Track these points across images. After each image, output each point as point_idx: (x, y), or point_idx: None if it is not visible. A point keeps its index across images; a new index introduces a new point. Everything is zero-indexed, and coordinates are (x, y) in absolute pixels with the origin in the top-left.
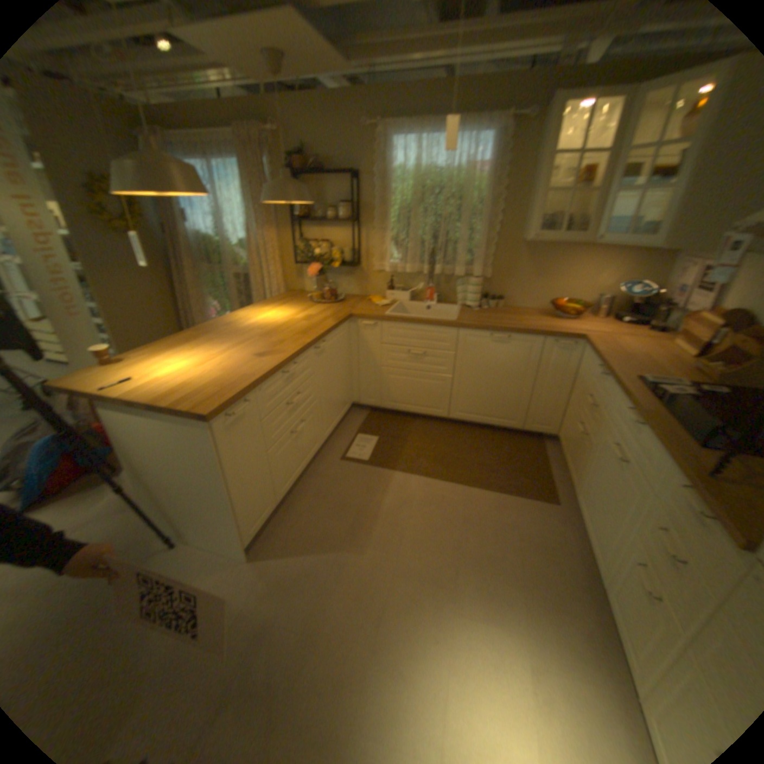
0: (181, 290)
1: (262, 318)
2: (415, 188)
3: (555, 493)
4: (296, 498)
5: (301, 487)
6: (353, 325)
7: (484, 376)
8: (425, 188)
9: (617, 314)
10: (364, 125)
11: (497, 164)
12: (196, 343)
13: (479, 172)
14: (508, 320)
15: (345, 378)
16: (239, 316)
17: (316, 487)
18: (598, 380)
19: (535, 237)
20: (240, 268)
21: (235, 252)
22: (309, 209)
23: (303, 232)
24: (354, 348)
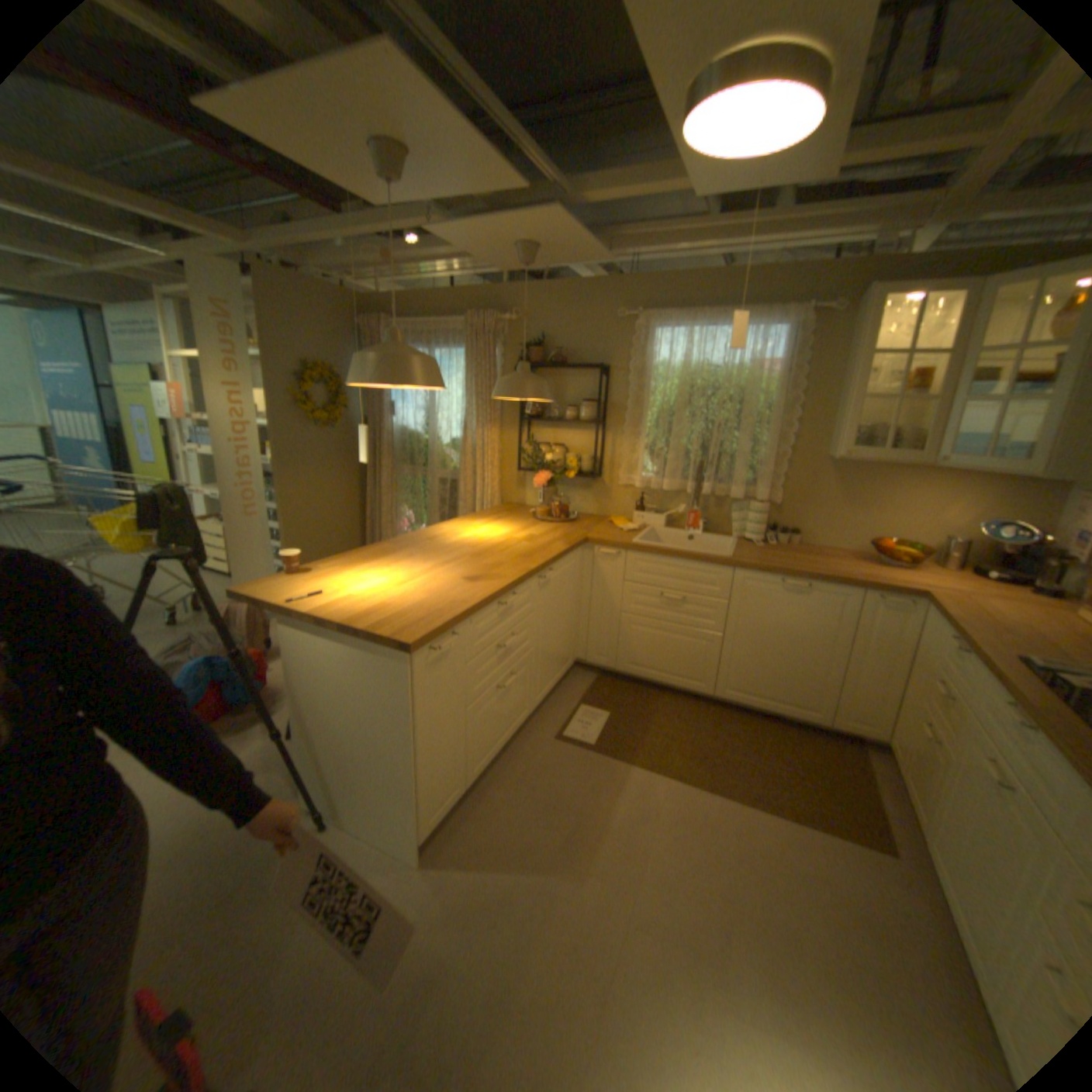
0: (371, 495)
1: (472, 535)
2: (680, 388)
3: (890, 837)
4: (490, 787)
5: (497, 772)
6: (586, 553)
7: (771, 640)
8: (693, 388)
9: (977, 567)
10: (620, 316)
11: (791, 364)
12: (393, 559)
13: (766, 372)
14: (808, 563)
15: (569, 624)
16: (443, 530)
17: (518, 775)
18: (952, 659)
19: (845, 454)
20: (446, 474)
21: (443, 454)
22: (542, 408)
23: (531, 434)
24: (584, 583)
